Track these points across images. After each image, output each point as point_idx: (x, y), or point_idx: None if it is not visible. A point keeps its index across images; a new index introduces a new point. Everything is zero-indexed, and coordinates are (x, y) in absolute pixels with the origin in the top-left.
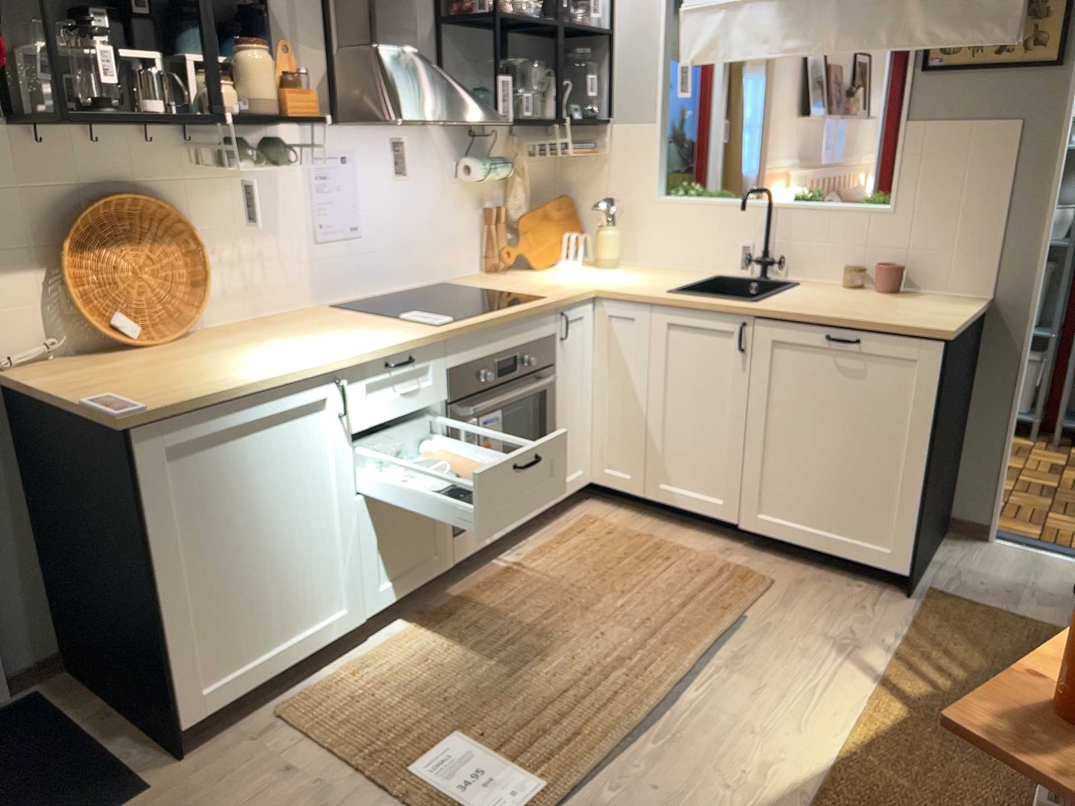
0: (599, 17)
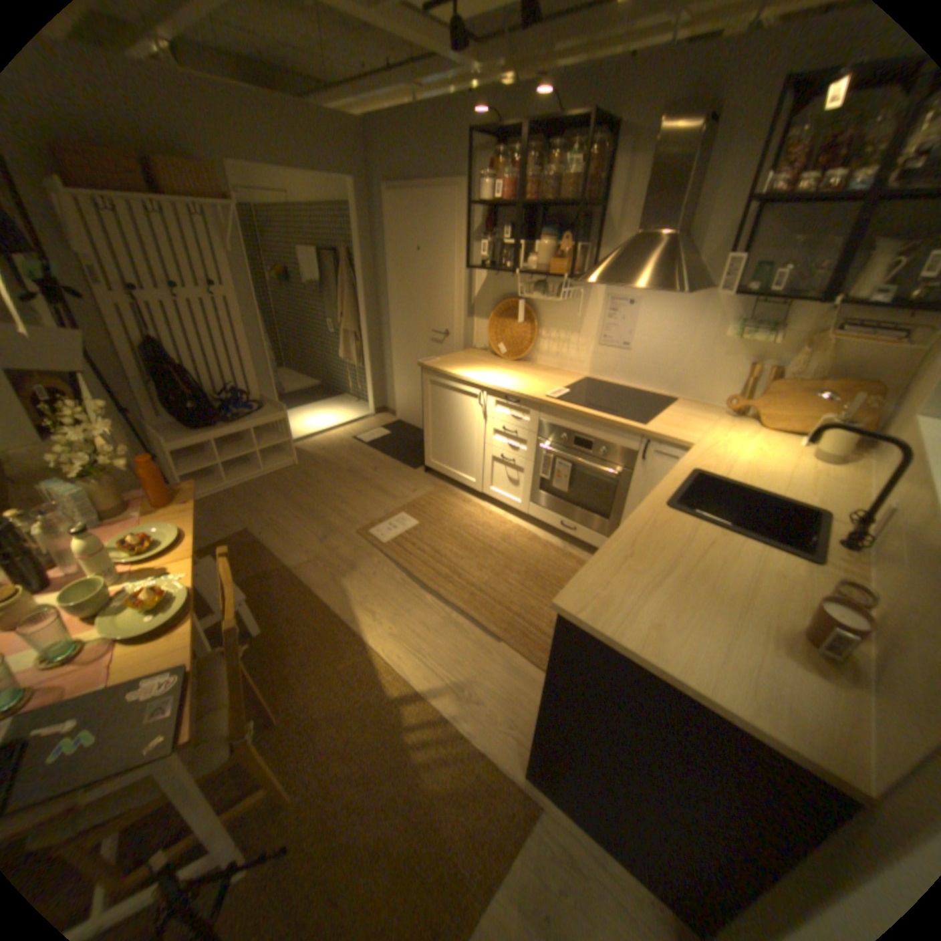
0: None
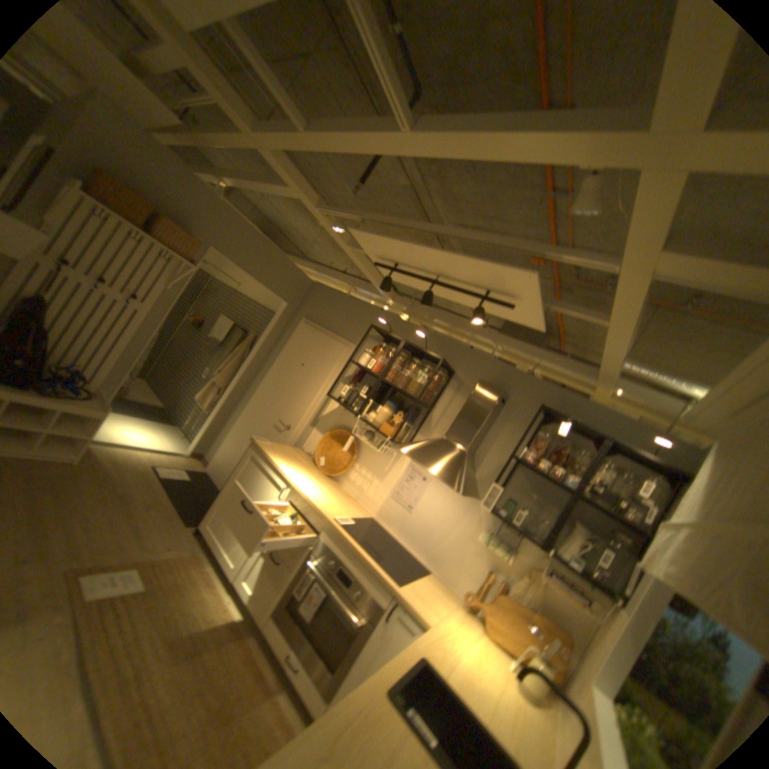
0: (652, 525)
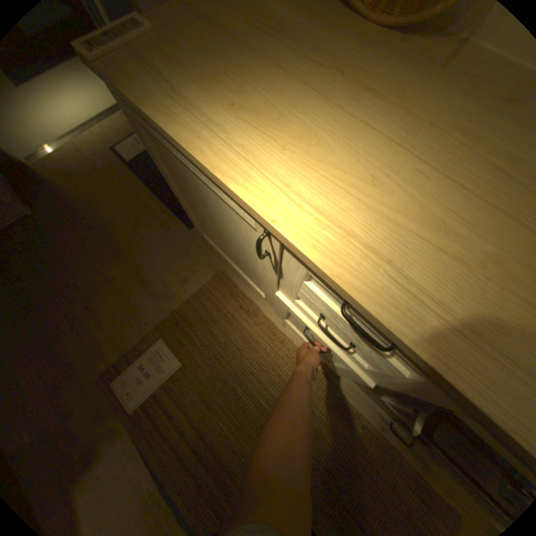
0: None
